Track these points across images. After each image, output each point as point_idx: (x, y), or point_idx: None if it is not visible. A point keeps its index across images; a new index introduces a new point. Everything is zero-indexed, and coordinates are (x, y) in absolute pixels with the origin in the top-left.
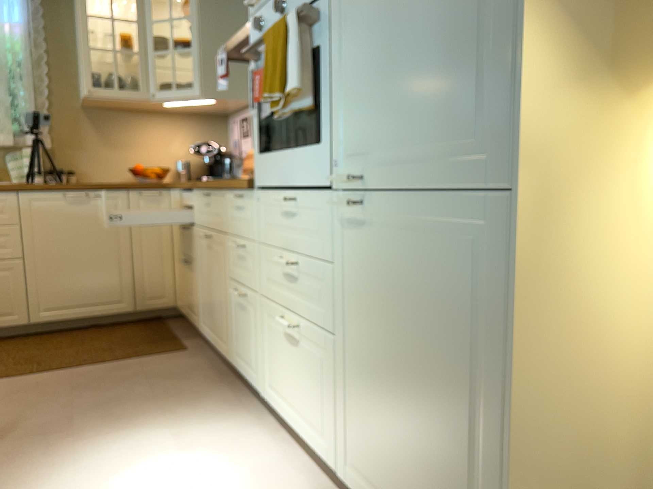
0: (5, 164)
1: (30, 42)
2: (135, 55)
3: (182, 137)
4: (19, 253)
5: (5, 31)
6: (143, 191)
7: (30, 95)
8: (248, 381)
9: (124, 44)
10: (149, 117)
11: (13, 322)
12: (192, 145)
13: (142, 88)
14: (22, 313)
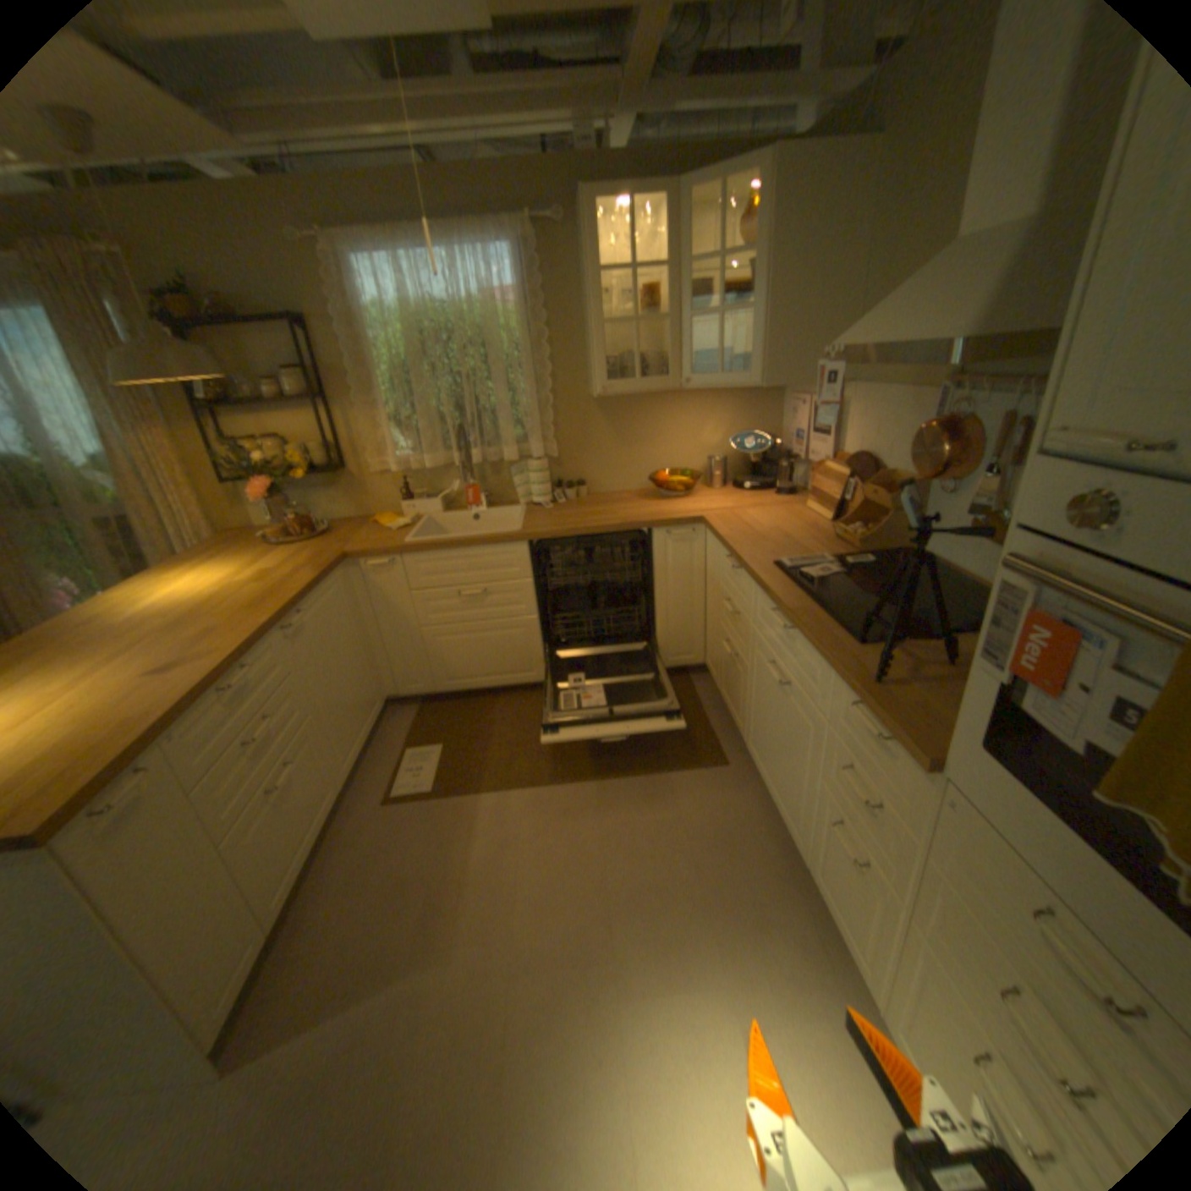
0: (512, 479)
1: (528, 315)
2: (662, 314)
3: (717, 421)
4: (535, 609)
5: (501, 304)
6: (672, 531)
7: (533, 392)
8: (843, 940)
9: (647, 300)
10: (675, 397)
11: (533, 678)
12: (731, 430)
13: (671, 367)
14: (541, 669)
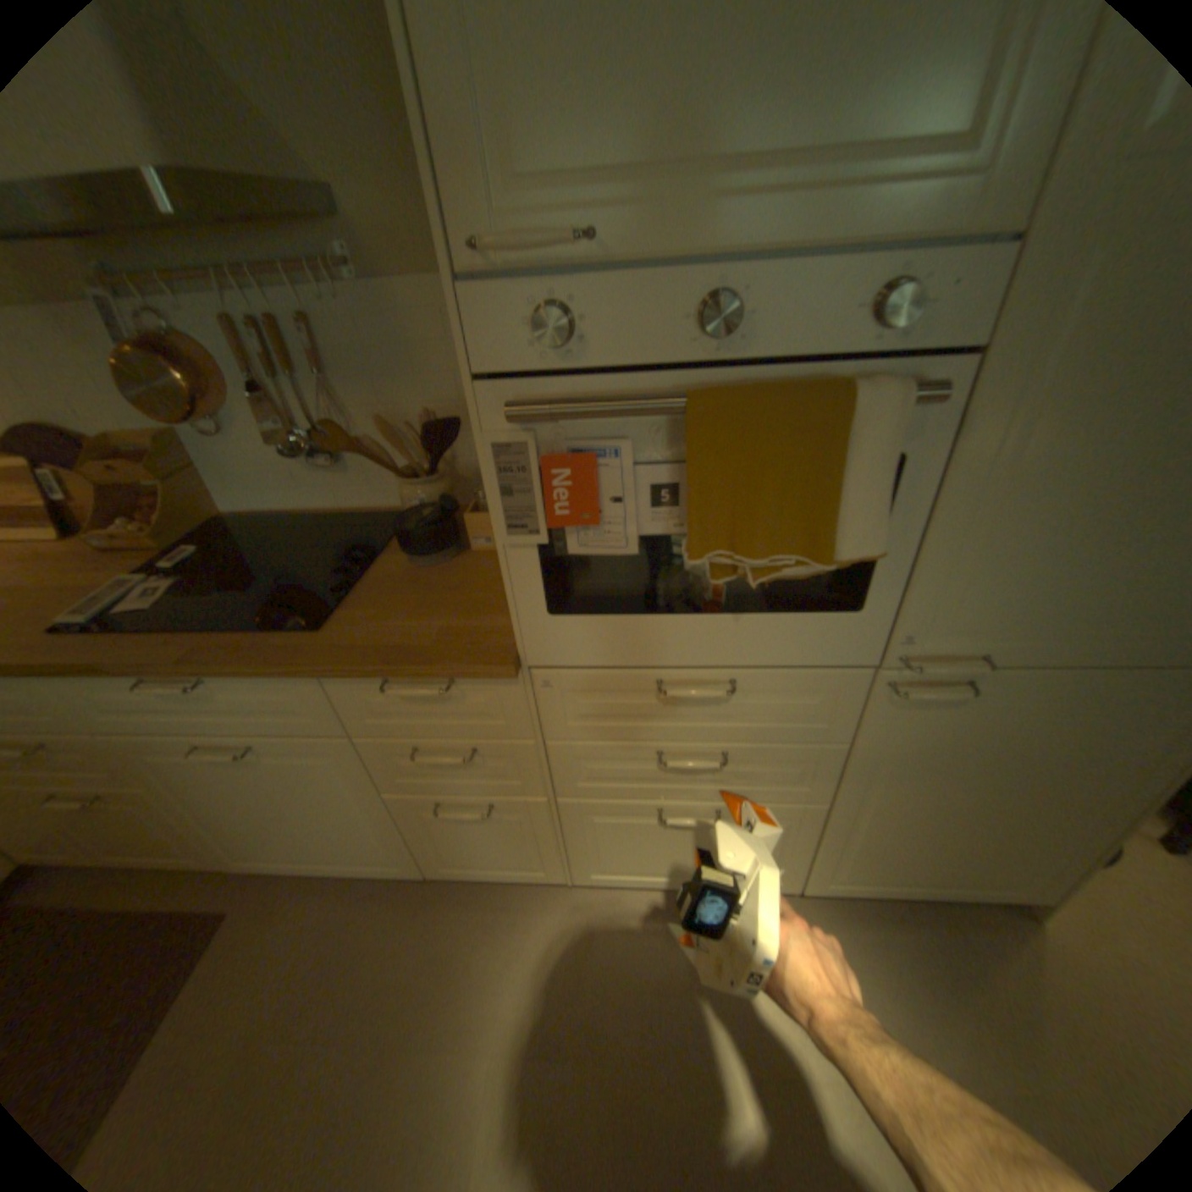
0: None
1: None
2: None
3: None
4: None
5: None
6: None
7: None
8: (501, 882)
9: None
10: None
11: None
12: None
13: None
14: None
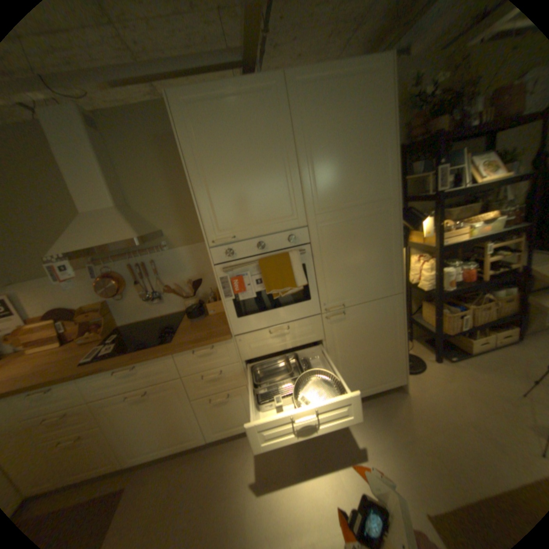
0: None
1: None
2: None
3: None
4: None
5: None
6: None
7: None
8: (235, 434)
9: None
10: None
11: None
12: None
13: None
14: None
